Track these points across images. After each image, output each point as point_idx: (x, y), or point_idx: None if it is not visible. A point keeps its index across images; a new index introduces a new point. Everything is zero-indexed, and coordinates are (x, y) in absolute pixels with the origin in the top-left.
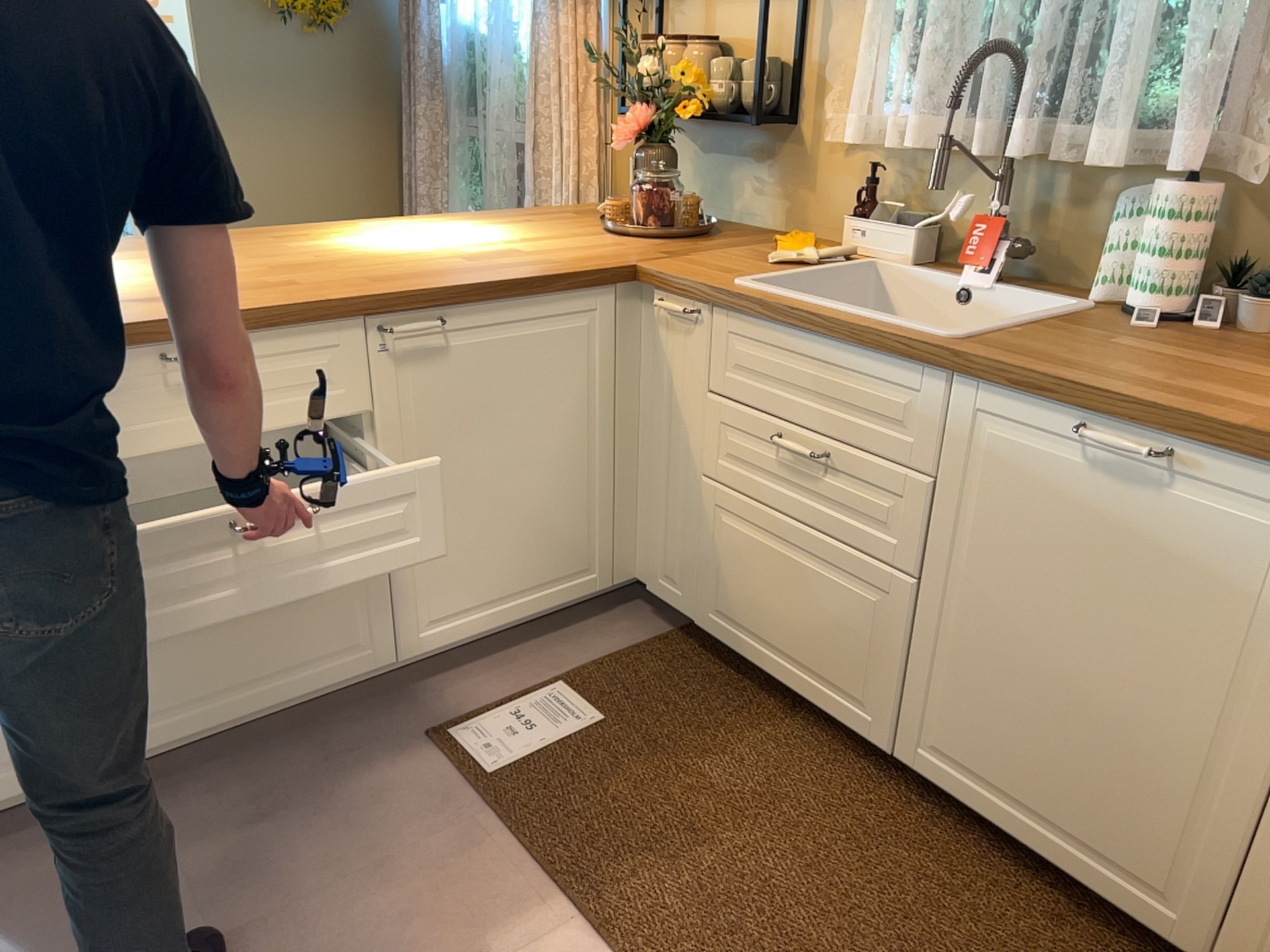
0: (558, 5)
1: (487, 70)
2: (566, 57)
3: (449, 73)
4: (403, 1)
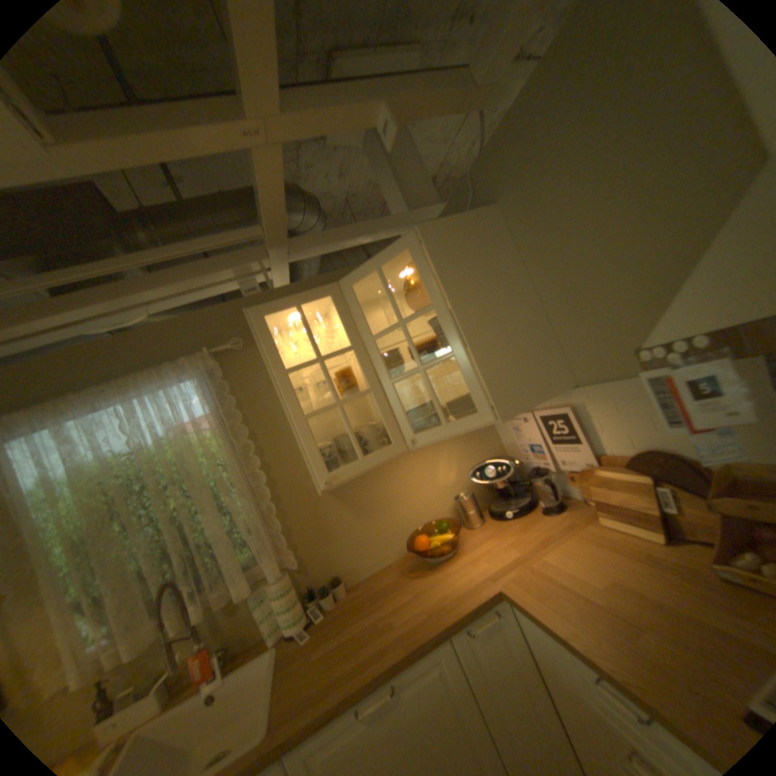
0: None
1: None
2: None
3: None
4: None
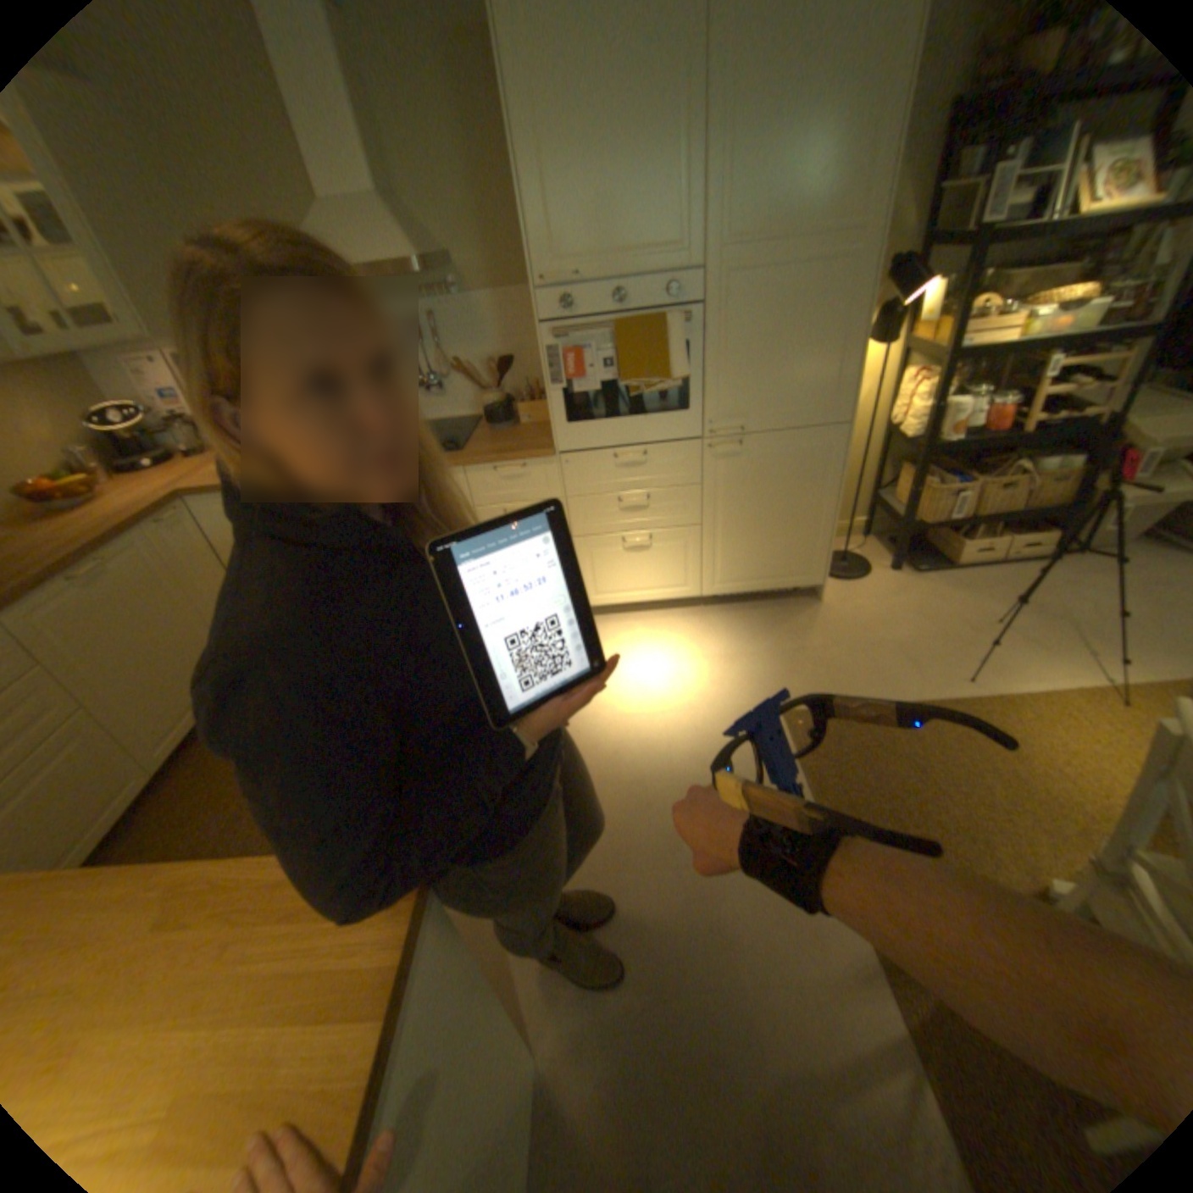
0: None
1: None
2: None
3: None
4: None
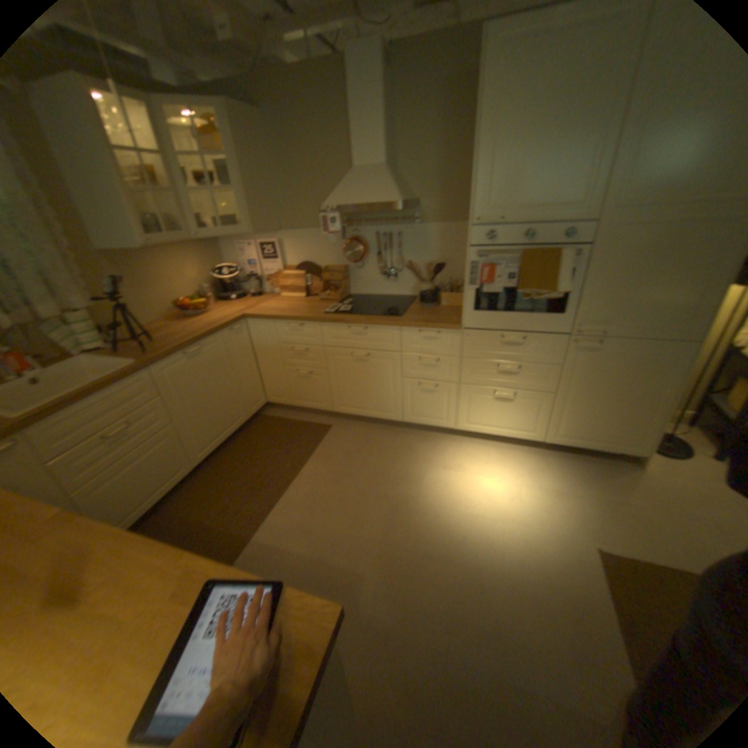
0: None
1: None
2: None
3: None
4: None
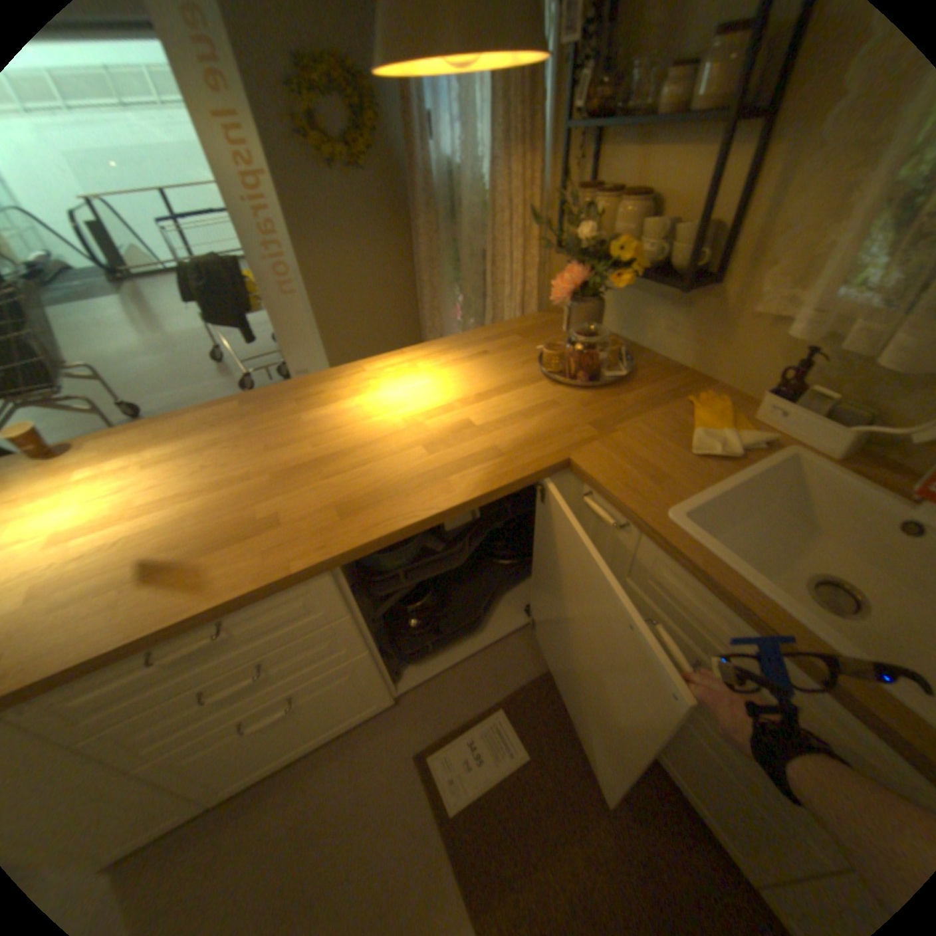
0: (509, 147)
1: (460, 193)
2: (515, 193)
3: (436, 191)
4: (405, 133)
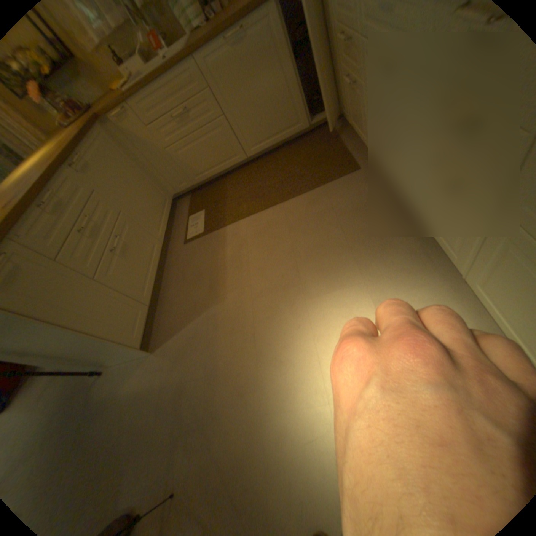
0: None
1: None
2: None
3: None
4: None
